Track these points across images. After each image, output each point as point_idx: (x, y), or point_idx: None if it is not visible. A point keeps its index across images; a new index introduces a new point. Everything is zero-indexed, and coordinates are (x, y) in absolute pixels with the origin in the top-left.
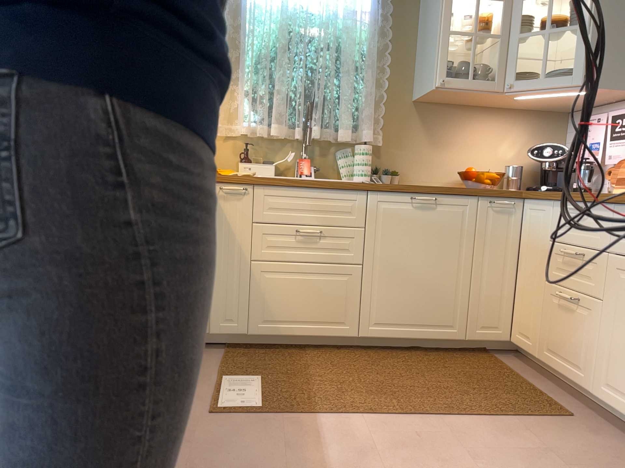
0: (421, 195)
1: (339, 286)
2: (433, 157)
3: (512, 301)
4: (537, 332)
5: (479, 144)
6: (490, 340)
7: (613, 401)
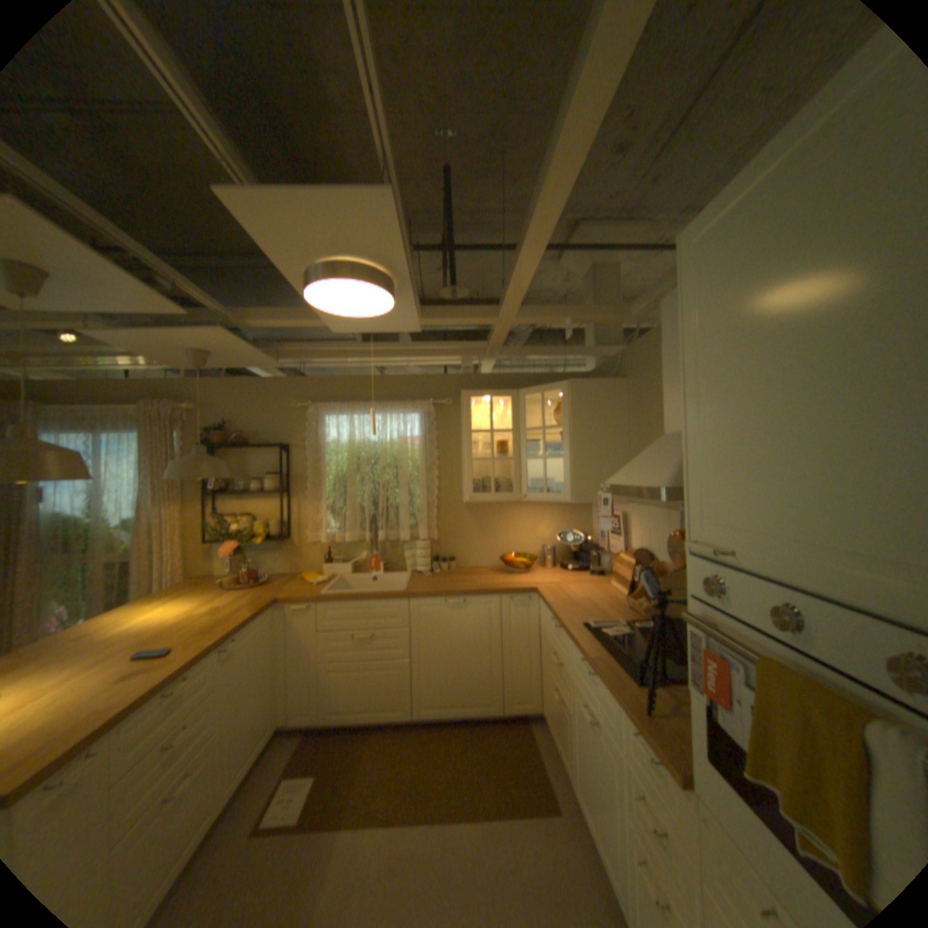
0: (452, 599)
1: (391, 679)
2: (483, 543)
3: (539, 680)
4: (551, 717)
5: (520, 529)
6: (525, 715)
7: (583, 809)
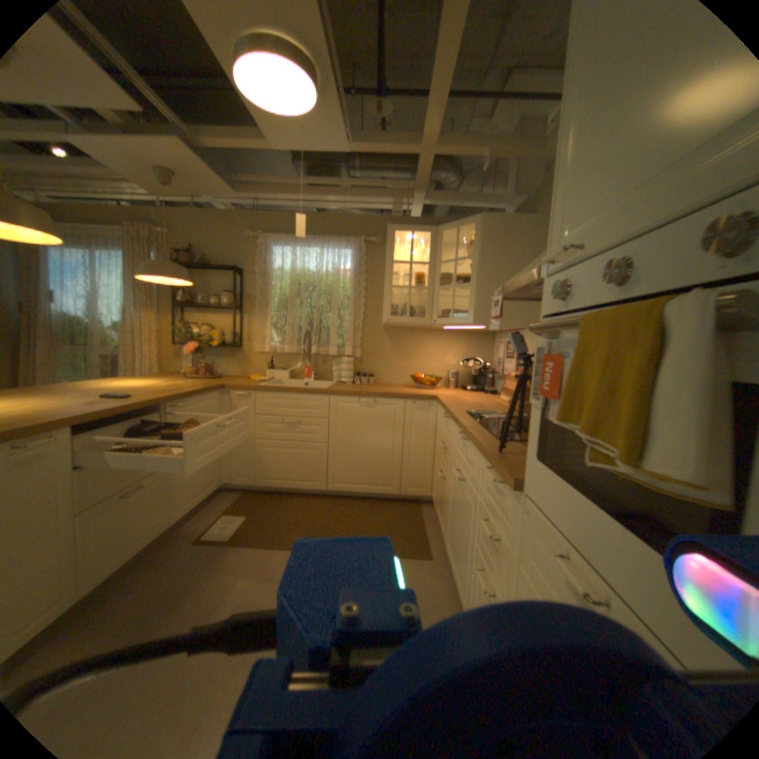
0: (364, 398)
1: (311, 457)
2: (397, 365)
3: (430, 470)
4: (436, 495)
5: (429, 356)
6: (416, 496)
7: (448, 554)
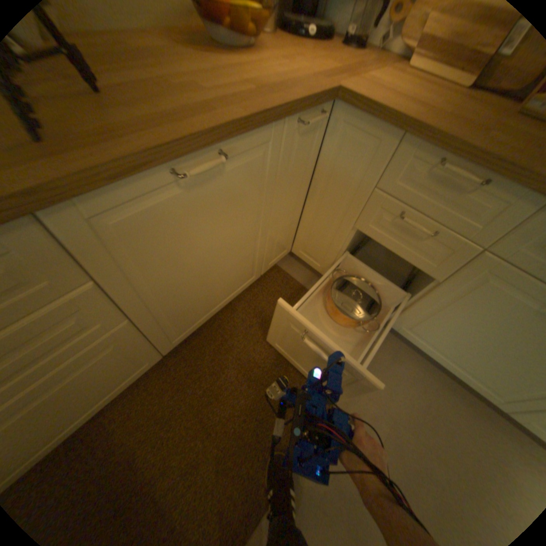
0: (193, 158)
1: (105, 361)
2: None
3: (296, 225)
4: (328, 261)
5: None
6: (277, 261)
7: (412, 337)
